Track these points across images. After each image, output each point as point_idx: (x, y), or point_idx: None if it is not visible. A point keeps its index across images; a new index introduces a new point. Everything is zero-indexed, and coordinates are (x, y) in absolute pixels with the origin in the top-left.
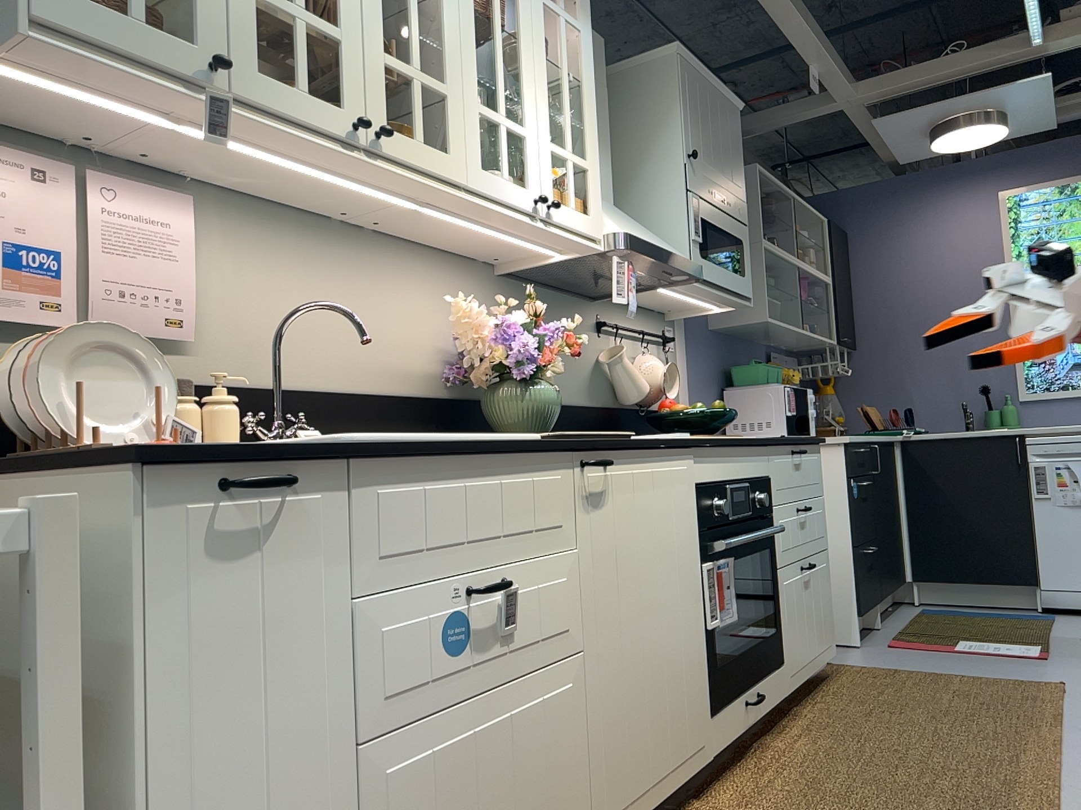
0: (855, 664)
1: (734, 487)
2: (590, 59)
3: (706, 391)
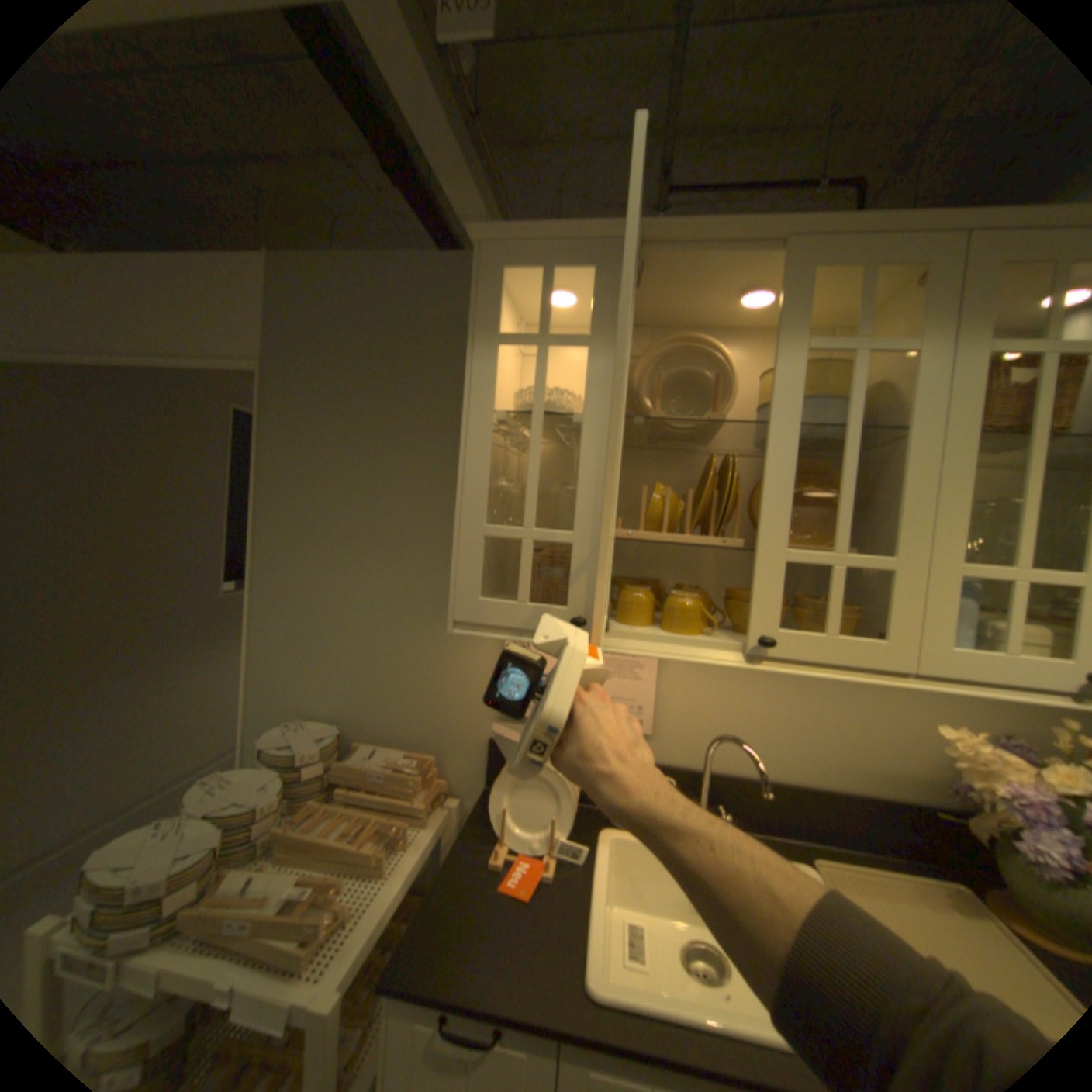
0: None
1: None
2: None
3: None
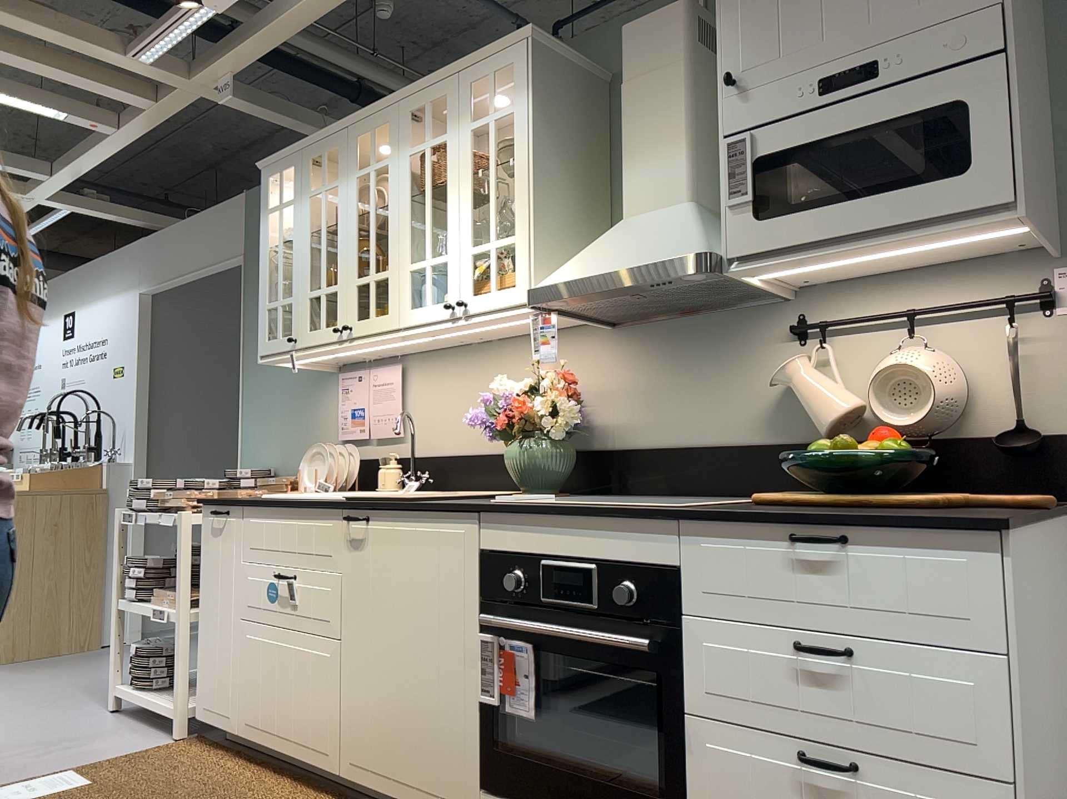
0: None
1: (565, 566)
2: (522, 129)
3: None
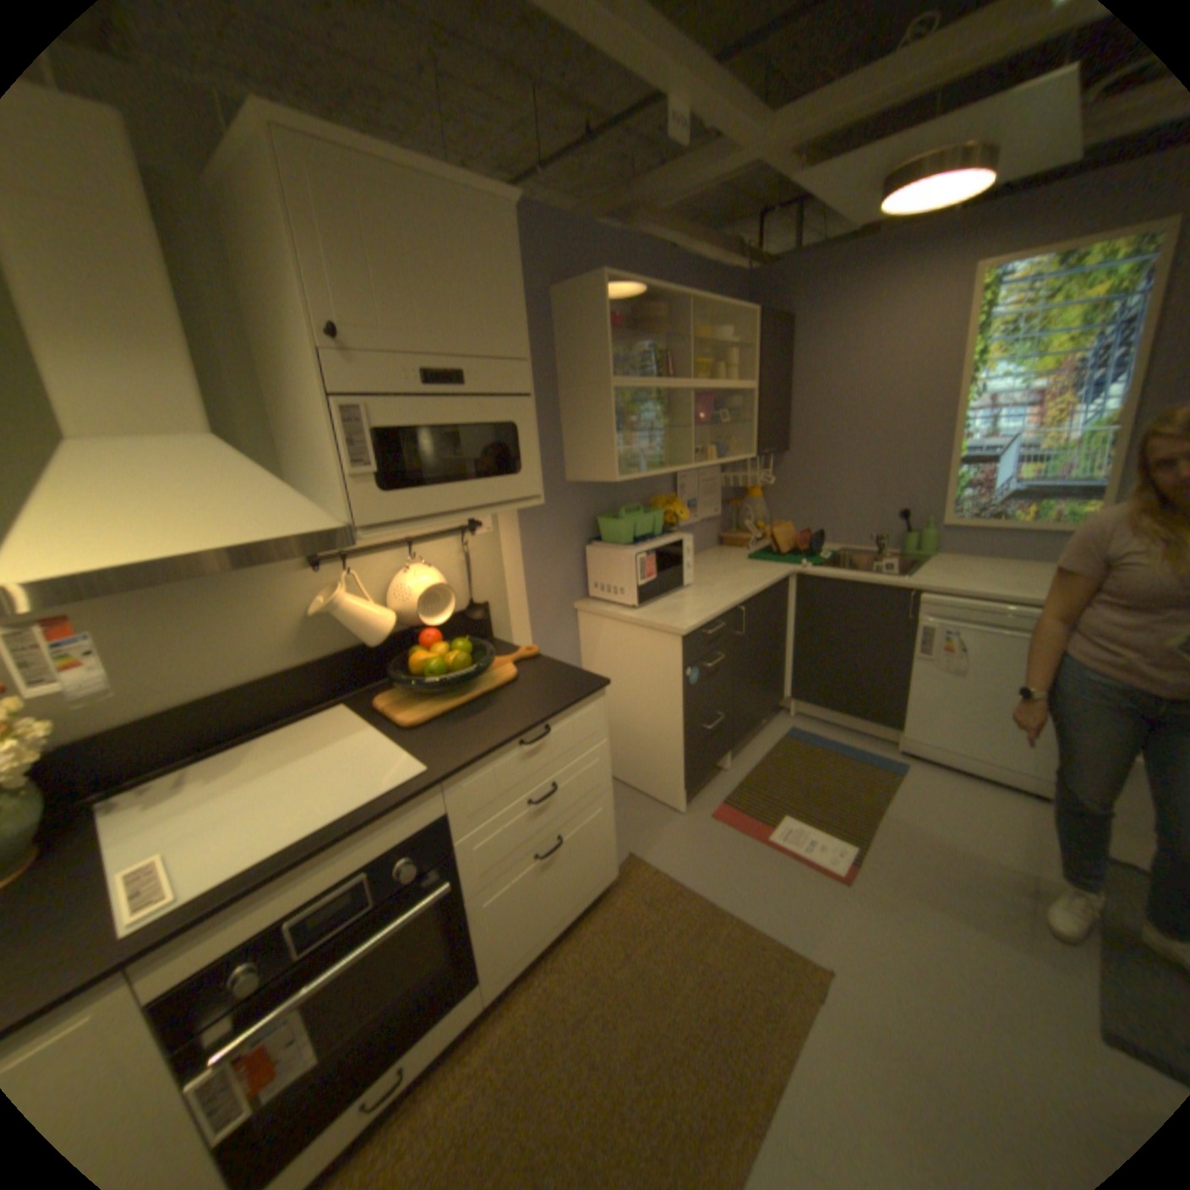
0: (649, 867)
1: (315, 904)
2: None
3: (554, 555)
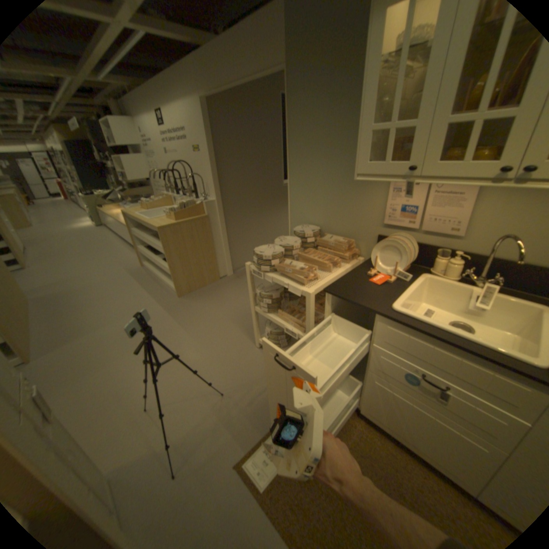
0: None
1: None
2: None
3: None
